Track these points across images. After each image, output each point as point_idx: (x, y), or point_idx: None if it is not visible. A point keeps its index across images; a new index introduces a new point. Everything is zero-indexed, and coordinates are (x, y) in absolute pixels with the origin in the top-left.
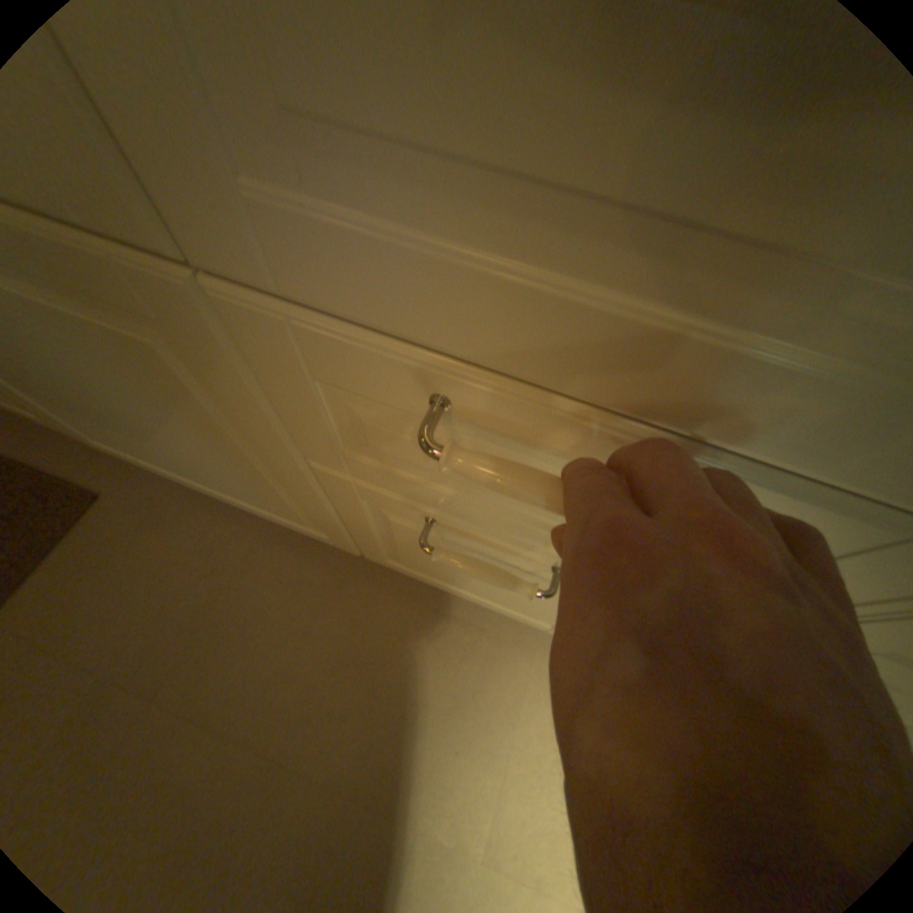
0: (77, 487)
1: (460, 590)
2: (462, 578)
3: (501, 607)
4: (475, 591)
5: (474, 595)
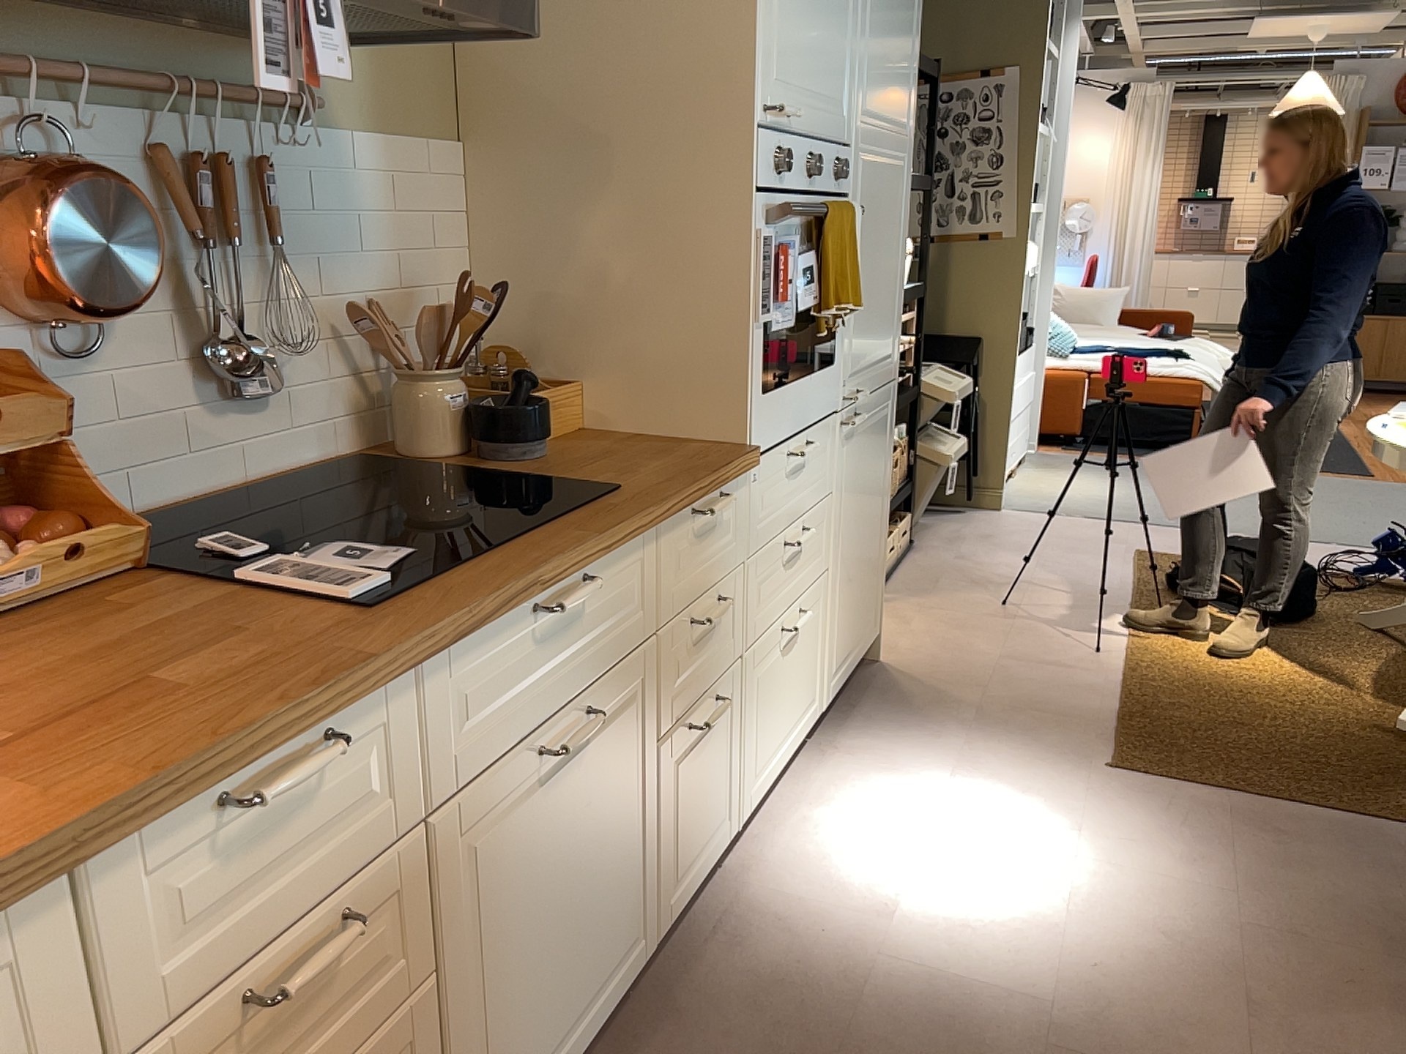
0: None
1: (697, 856)
2: (698, 808)
3: (712, 833)
4: (703, 824)
5: (702, 845)
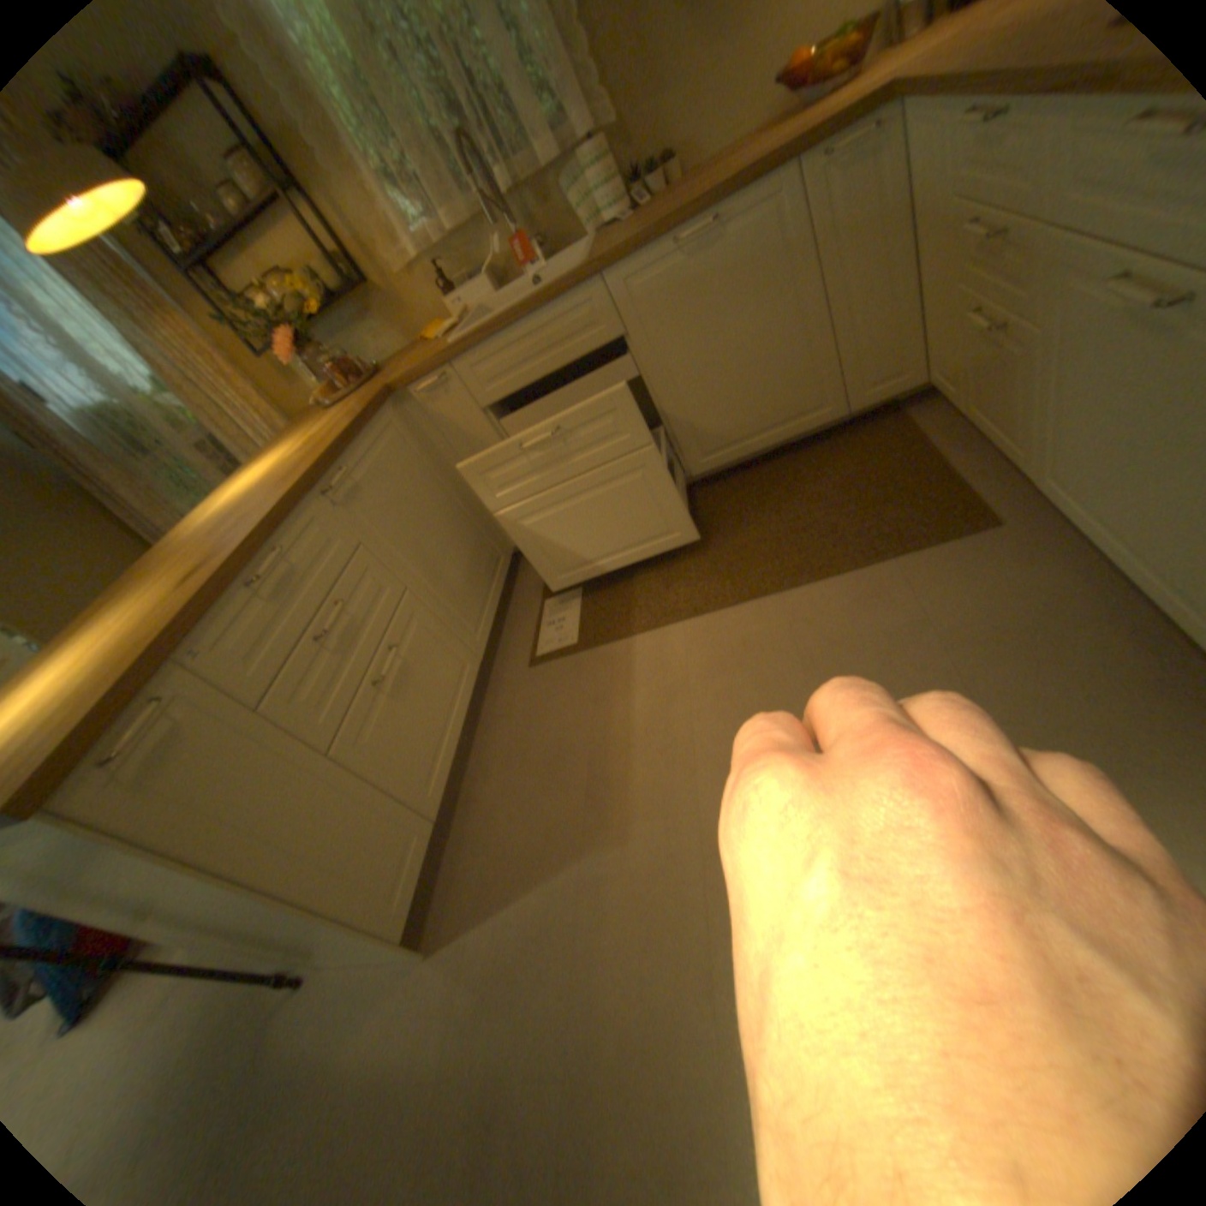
0: (995, 510)
1: None
2: None
3: None
4: None
5: None
